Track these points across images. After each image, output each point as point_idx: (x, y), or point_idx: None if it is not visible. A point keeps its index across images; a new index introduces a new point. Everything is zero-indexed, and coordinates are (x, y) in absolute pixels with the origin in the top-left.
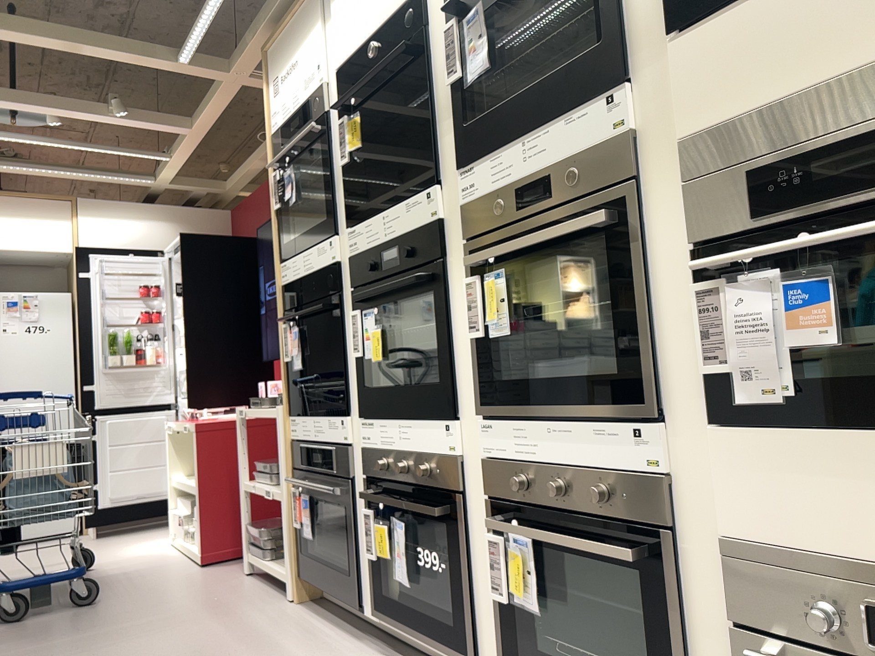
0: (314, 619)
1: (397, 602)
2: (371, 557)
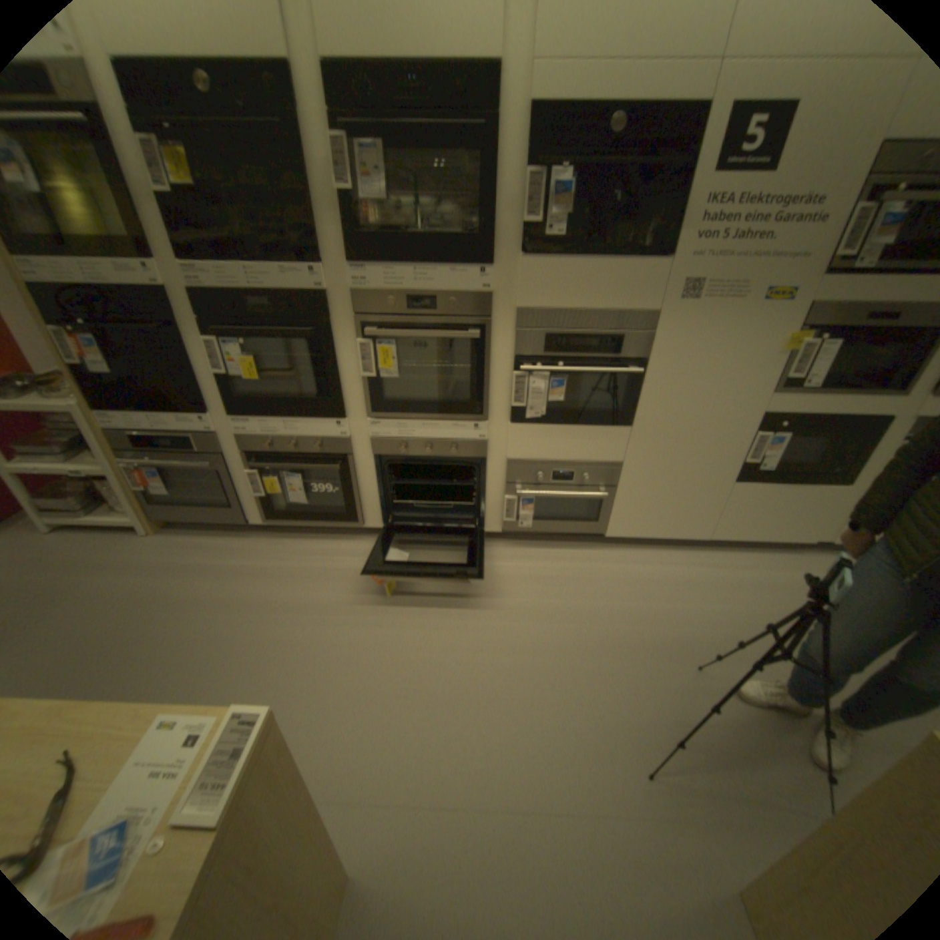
0: (189, 541)
1: (280, 512)
2: (259, 497)
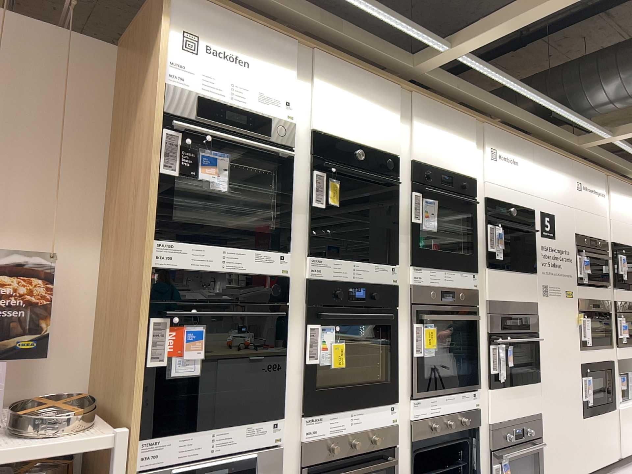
0: None
1: None
2: None
